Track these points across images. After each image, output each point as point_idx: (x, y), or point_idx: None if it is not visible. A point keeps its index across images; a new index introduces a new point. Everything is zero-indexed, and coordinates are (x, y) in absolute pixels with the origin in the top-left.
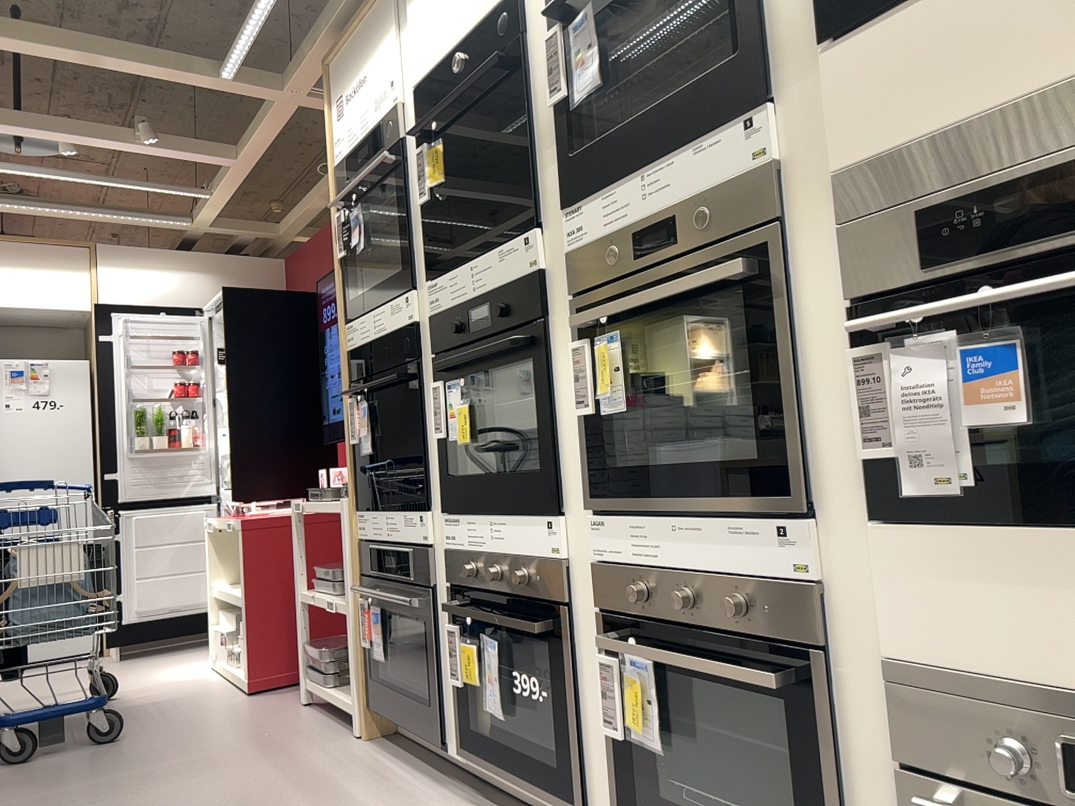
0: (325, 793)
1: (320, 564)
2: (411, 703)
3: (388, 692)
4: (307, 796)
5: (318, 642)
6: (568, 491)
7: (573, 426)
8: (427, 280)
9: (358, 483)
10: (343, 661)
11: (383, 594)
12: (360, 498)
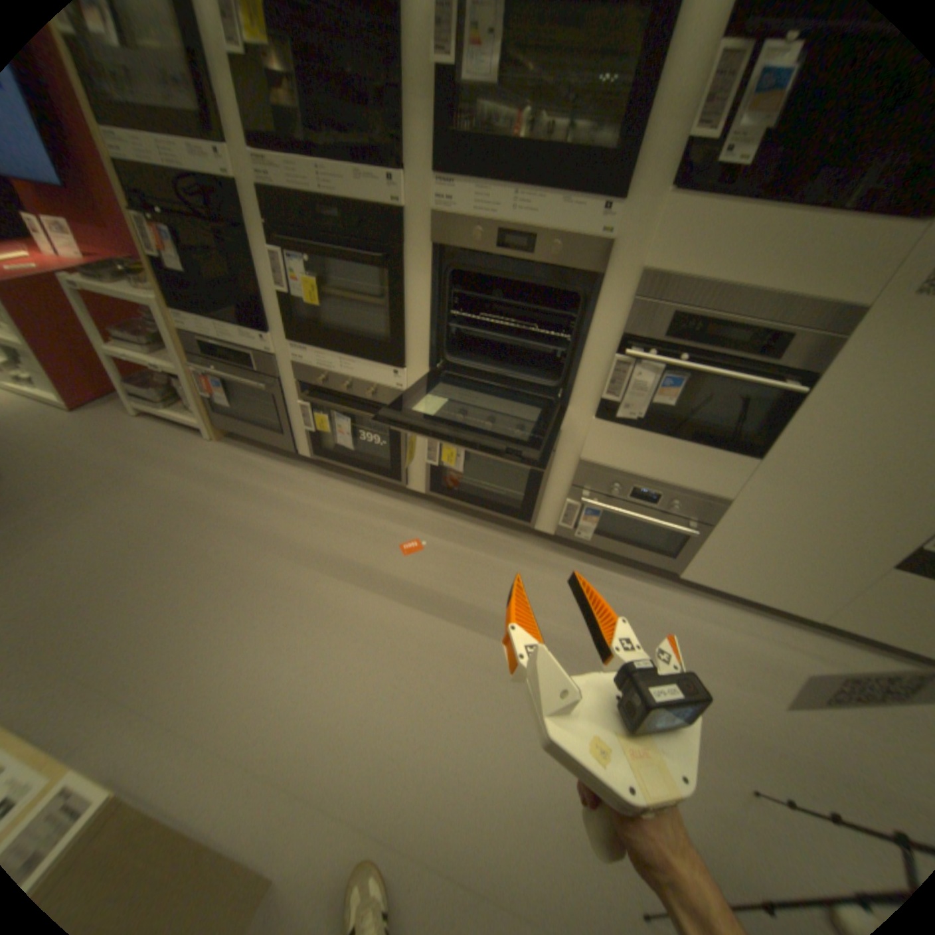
0: (230, 487)
1: (109, 327)
2: (260, 431)
3: (224, 417)
4: (221, 492)
5: (128, 379)
6: (409, 358)
7: (419, 325)
8: (244, 146)
9: (151, 280)
10: (165, 394)
11: (221, 373)
12: (155, 291)
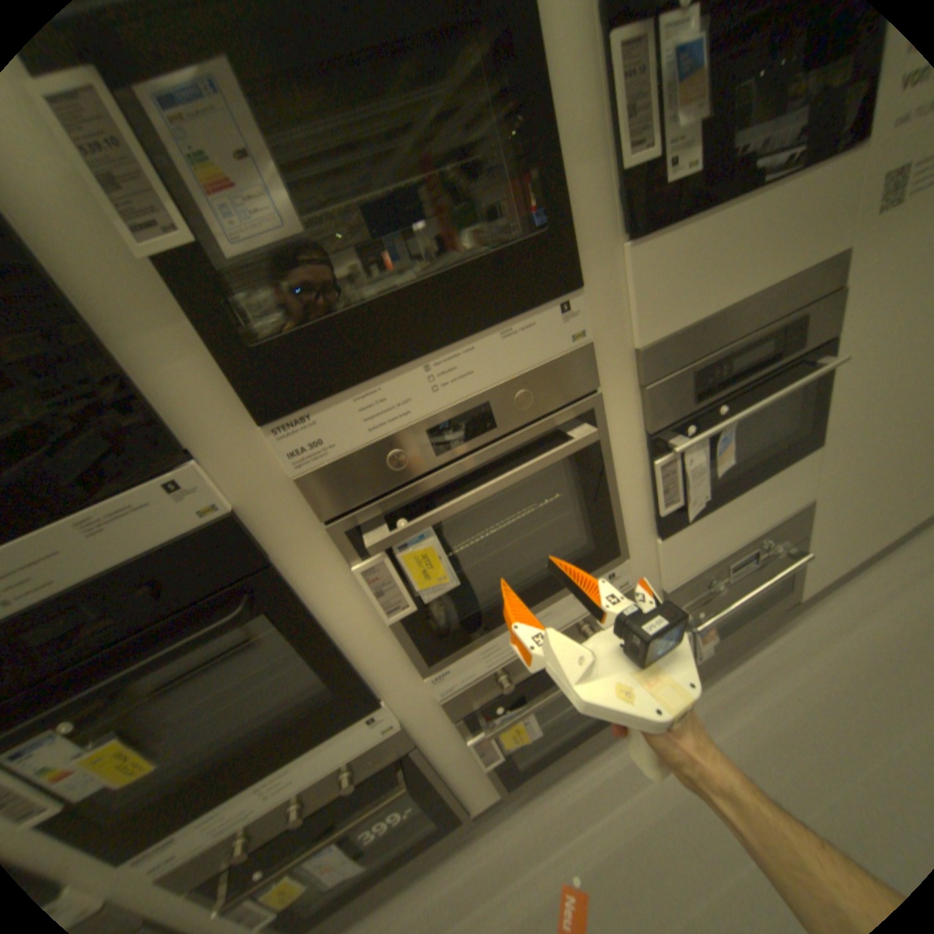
0: None
1: None
2: None
3: None
4: None
5: None
6: (375, 683)
7: (365, 632)
8: None
9: None
10: None
11: None
12: None
